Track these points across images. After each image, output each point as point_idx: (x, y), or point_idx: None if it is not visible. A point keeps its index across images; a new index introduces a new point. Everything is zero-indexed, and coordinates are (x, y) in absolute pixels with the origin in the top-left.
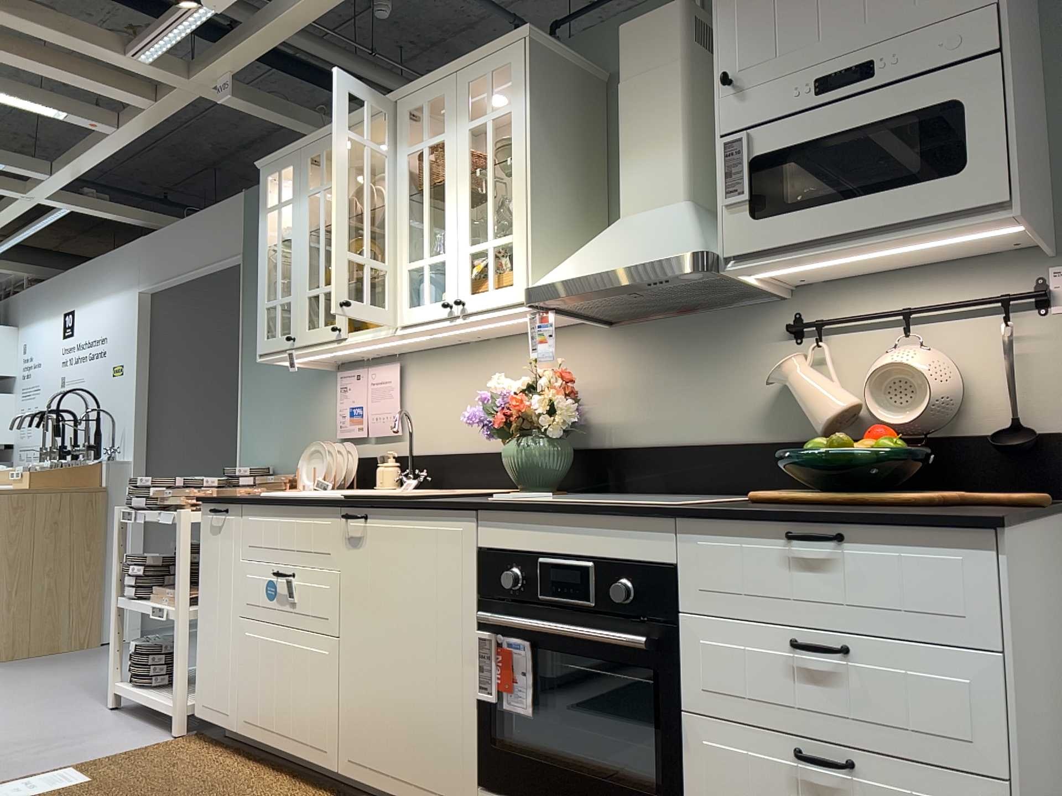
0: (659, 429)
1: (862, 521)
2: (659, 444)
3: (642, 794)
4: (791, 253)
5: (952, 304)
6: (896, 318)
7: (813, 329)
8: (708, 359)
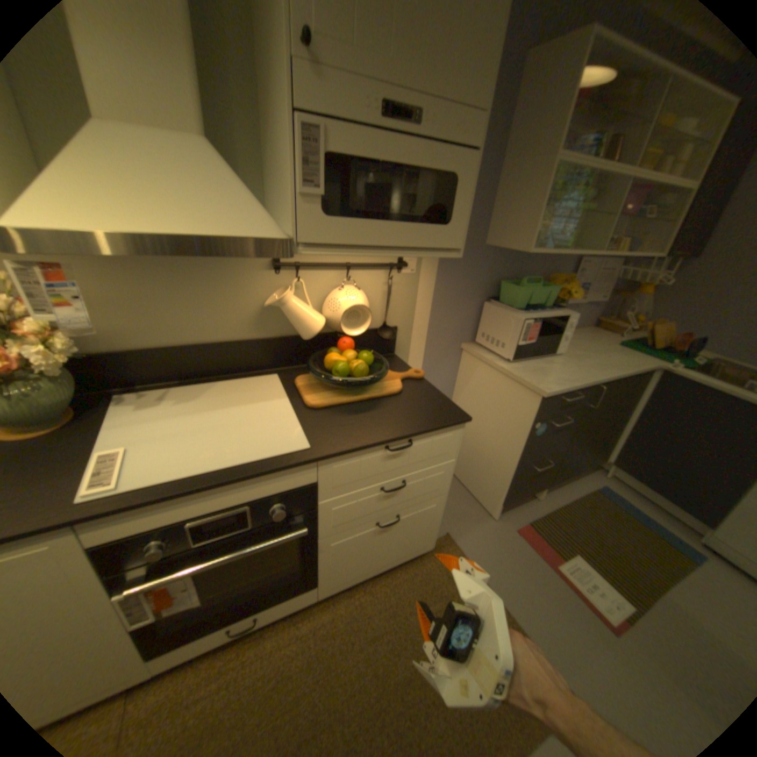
0: (157, 334)
1: (423, 433)
2: (160, 346)
3: (291, 582)
4: (349, 251)
5: (371, 265)
6: (337, 265)
7: (288, 265)
8: (201, 278)
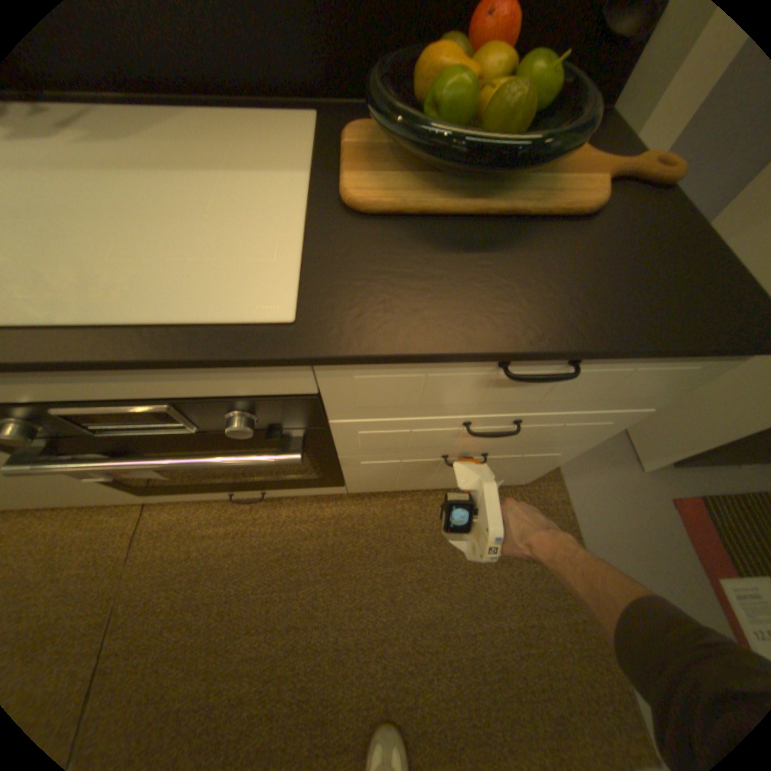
0: None
1: (626, 355)
2: None
3: (304, 479)
4: None
5: None
6: None
7: None
8: None
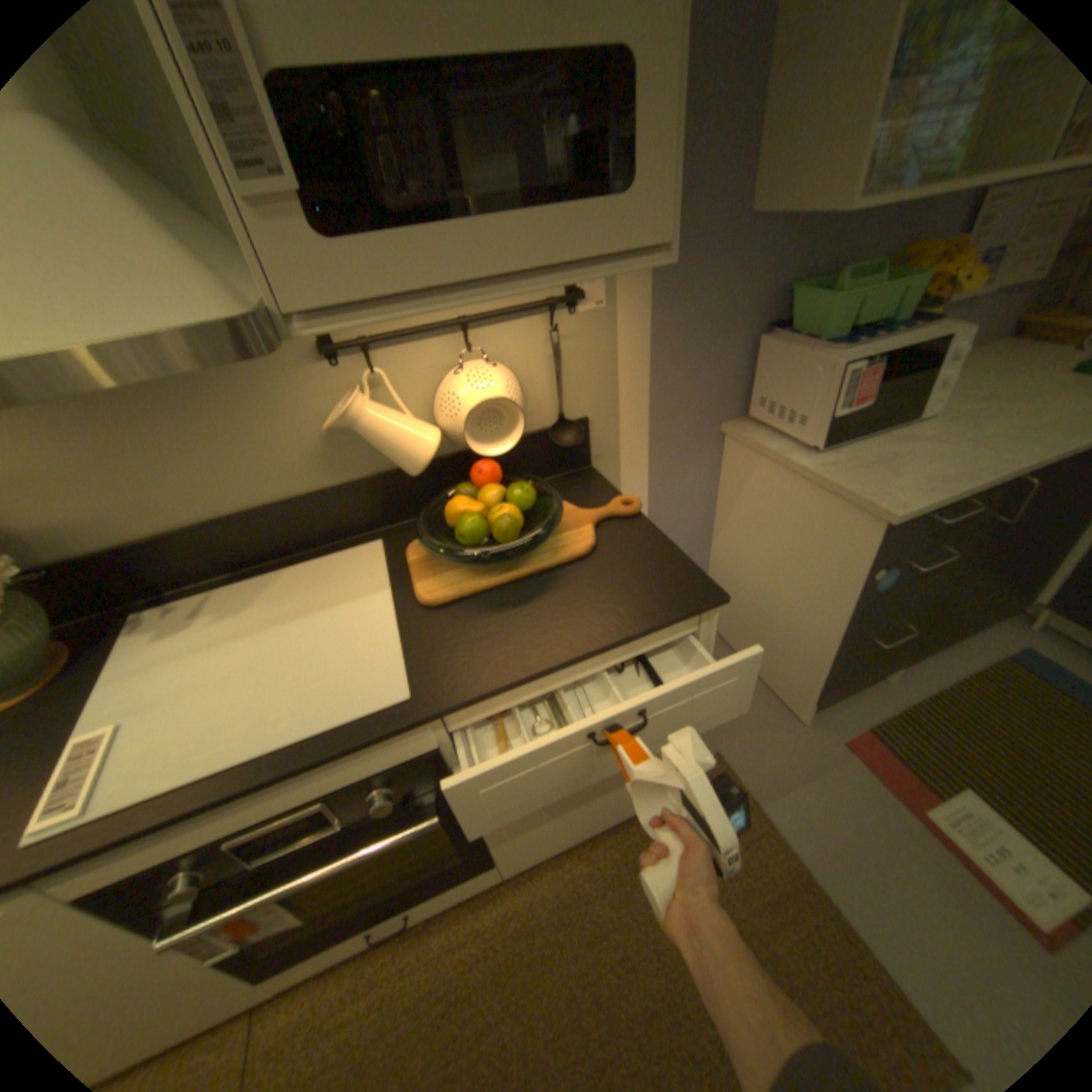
0: (165, 508)
1: (629, 642)
2: (177, 526)
3: (448, 870)
4: (408, 305)
5: (509, 311)
6: (445, 325)
7: (350, 345)
8: (201, 402)
